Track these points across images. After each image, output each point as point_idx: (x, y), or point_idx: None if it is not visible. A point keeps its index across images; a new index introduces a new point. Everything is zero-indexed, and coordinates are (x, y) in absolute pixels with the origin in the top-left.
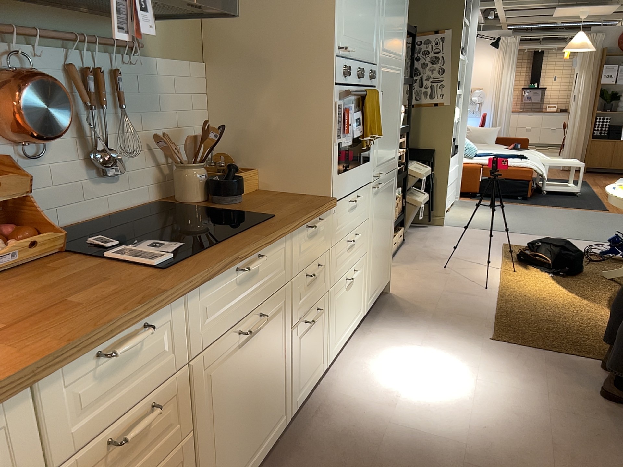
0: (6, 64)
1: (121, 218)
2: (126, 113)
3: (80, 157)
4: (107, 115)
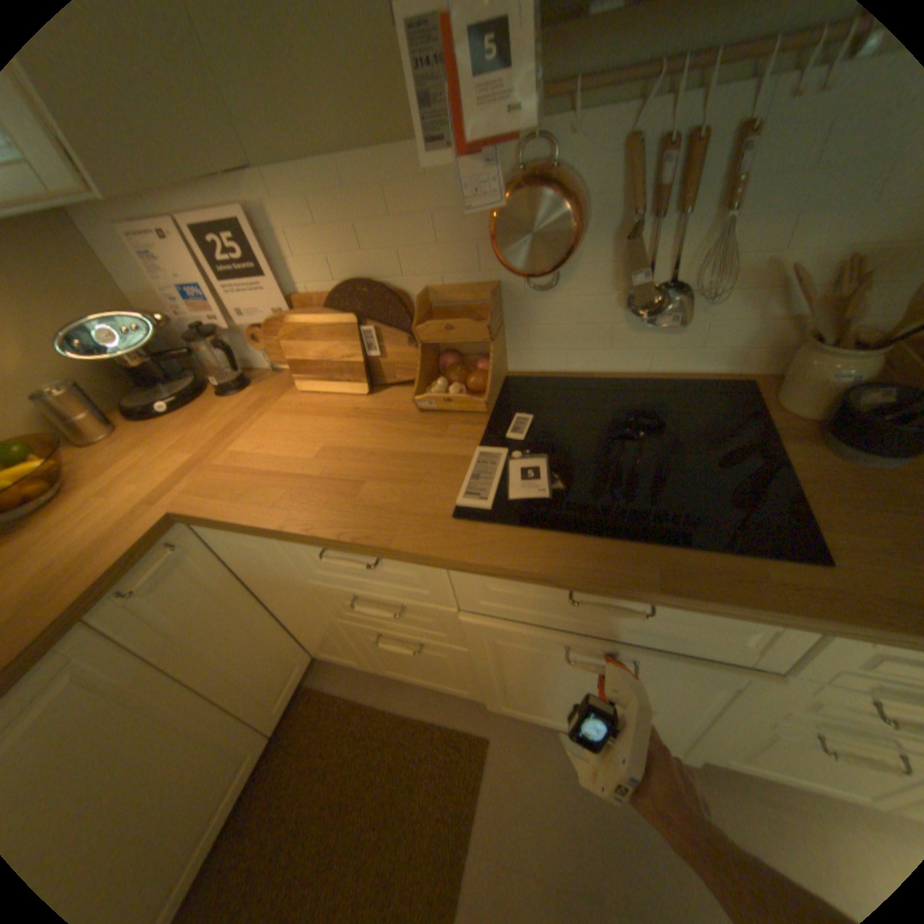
0: (521, 154)
1: (656, 386)
2: (754, 212)
3: (617, 290)
4: (697, 219)
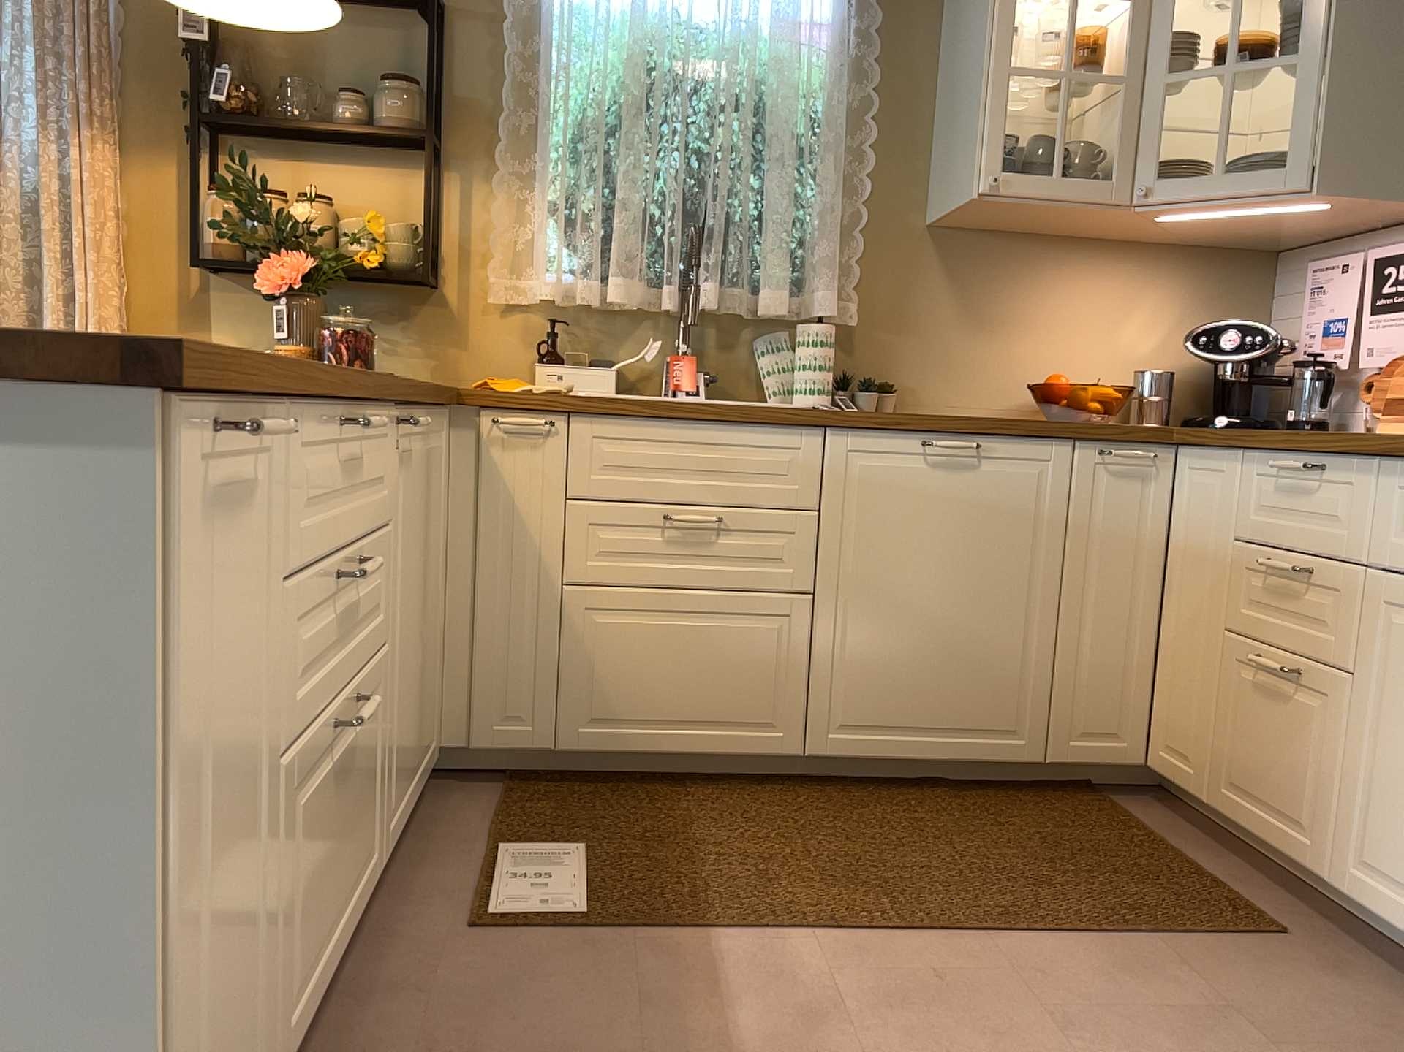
0: None
1: None
2: None
3: None
4: None
